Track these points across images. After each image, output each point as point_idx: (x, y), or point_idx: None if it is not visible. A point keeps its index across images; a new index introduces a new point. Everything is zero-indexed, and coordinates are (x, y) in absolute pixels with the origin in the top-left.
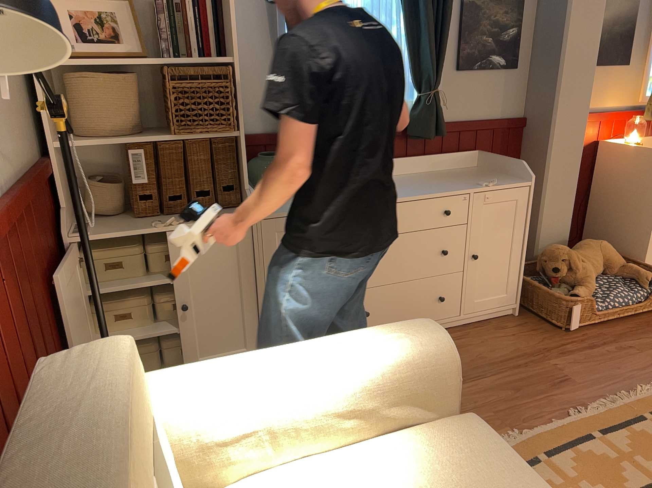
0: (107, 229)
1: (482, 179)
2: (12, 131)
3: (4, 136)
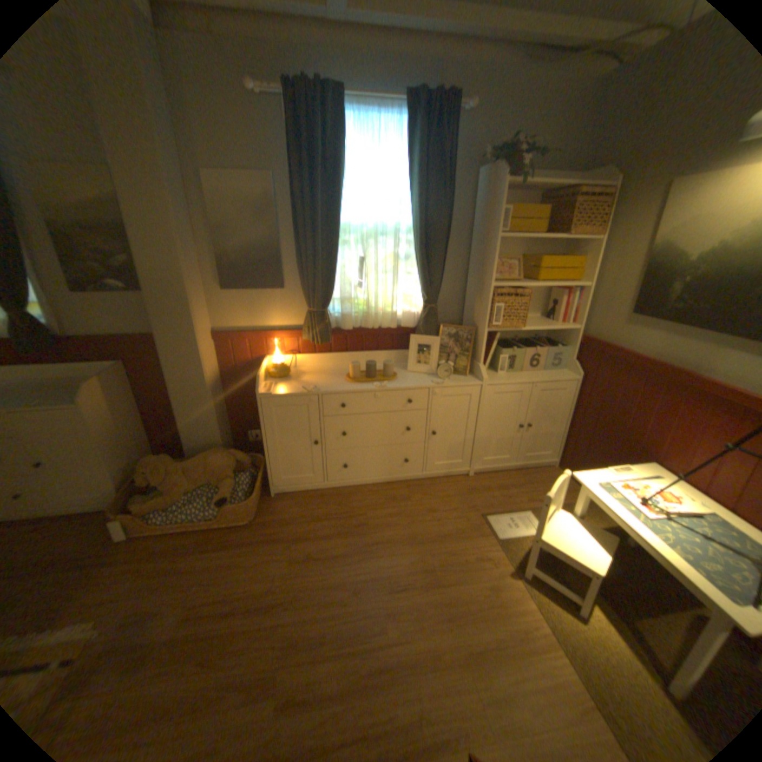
0: None
1: (57, 397)
2: None
3: None
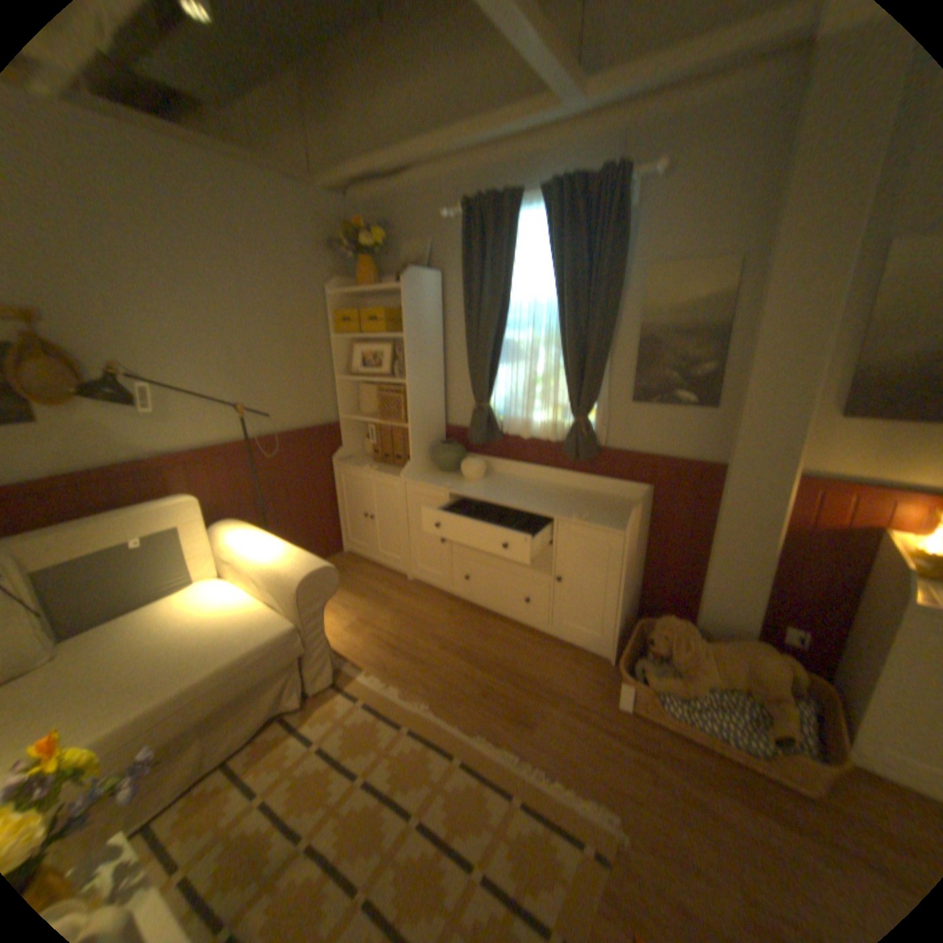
0: (353, 463)
1: (596, 512)
2: (299, 411)
3: (285, 413)
